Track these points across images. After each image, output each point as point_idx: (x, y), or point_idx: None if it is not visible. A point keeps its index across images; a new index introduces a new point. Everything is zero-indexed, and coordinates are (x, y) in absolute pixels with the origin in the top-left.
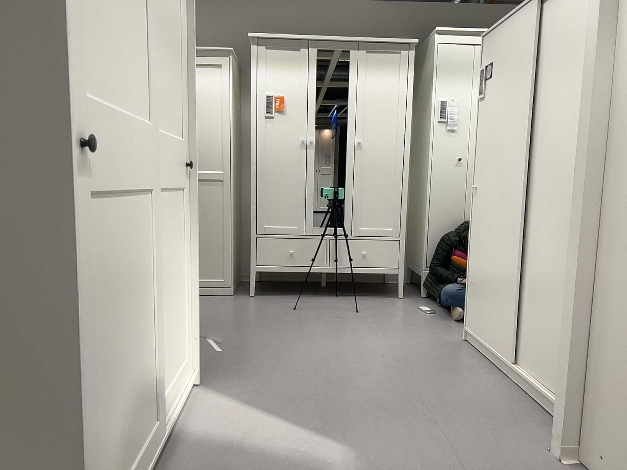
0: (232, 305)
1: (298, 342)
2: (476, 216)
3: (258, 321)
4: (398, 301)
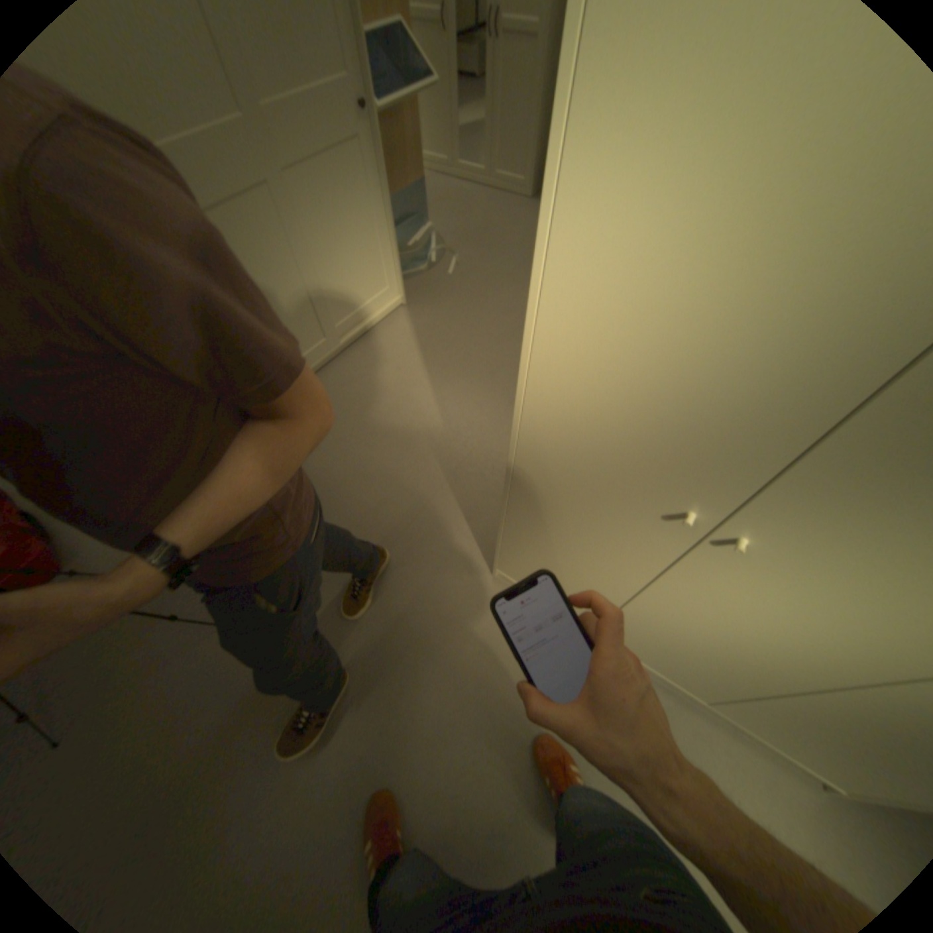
0: (515, 212)
1: (519, 279)
2: None
3: (515, 241)
4: None
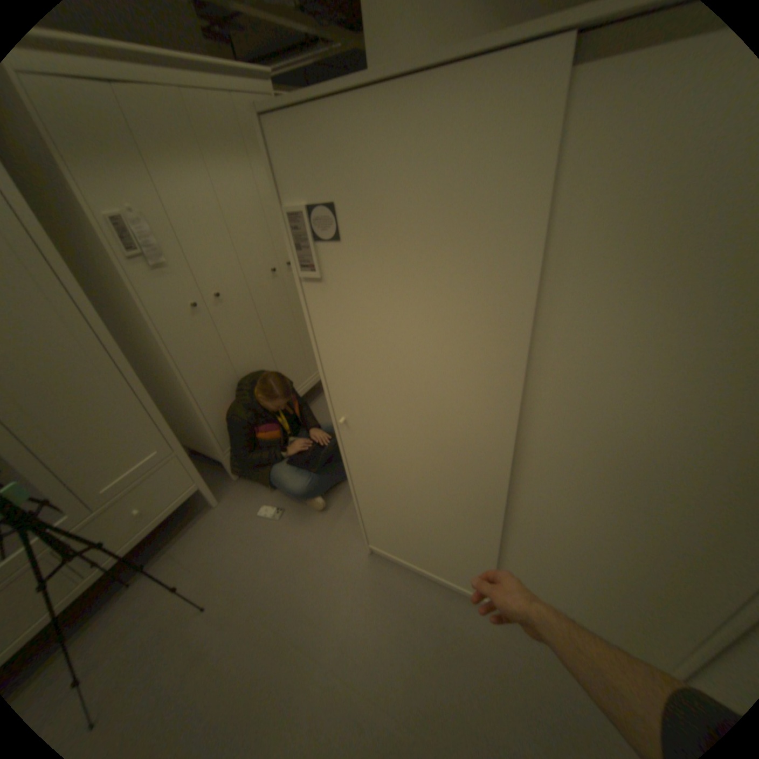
0: None
1: None
2: (351, 452)
3: None
4: (215, 516)
